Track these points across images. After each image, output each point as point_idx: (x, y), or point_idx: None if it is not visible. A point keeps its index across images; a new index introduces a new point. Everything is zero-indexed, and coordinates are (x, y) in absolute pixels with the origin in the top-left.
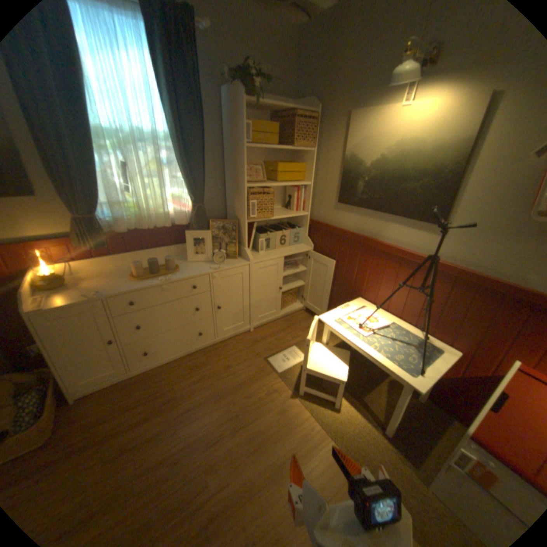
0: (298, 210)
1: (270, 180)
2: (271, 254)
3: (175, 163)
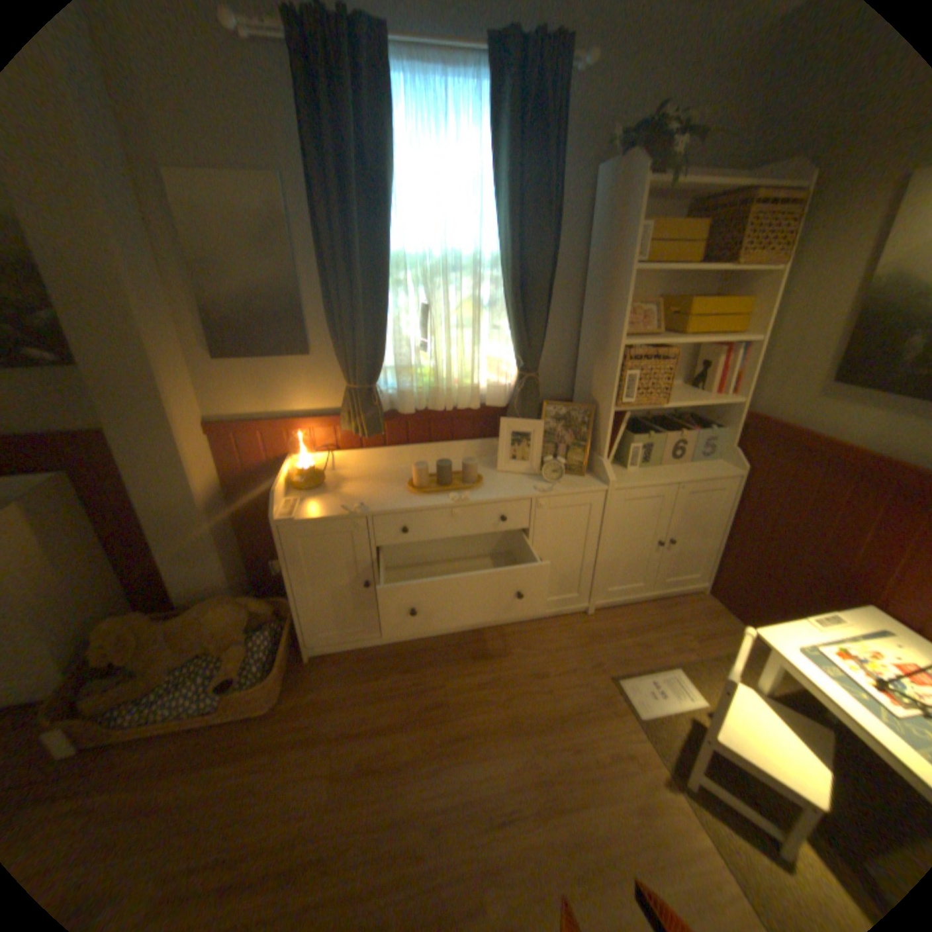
0: (723, 392)
1: (670, 330)
2: (653, 475)
3: (501, 303)
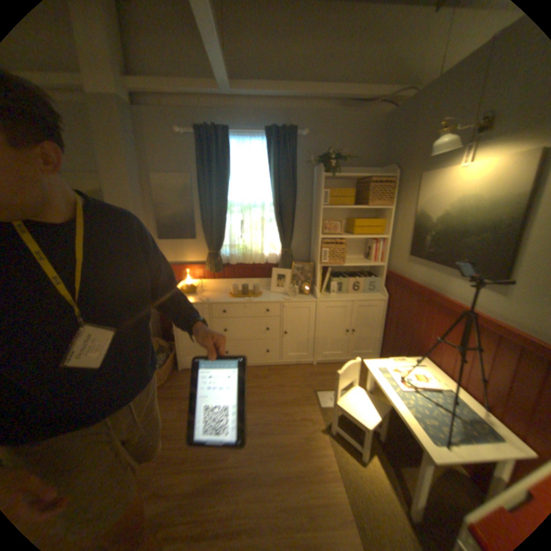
0: (376, 260)
1: (348, 232)
2: (340, 297)
3: (273, 220)
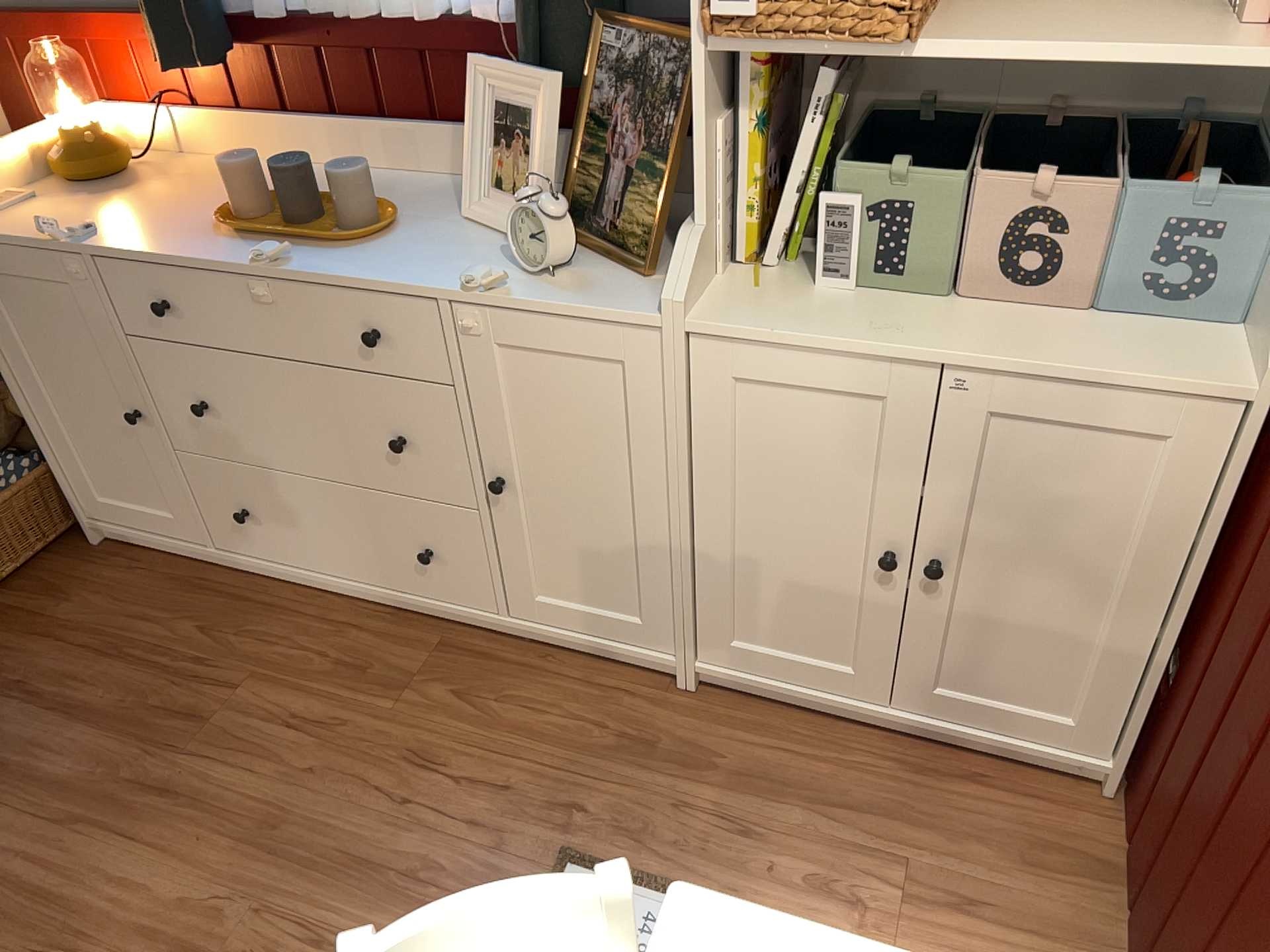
0: None
1: None
2: (874, 320)
3: None
